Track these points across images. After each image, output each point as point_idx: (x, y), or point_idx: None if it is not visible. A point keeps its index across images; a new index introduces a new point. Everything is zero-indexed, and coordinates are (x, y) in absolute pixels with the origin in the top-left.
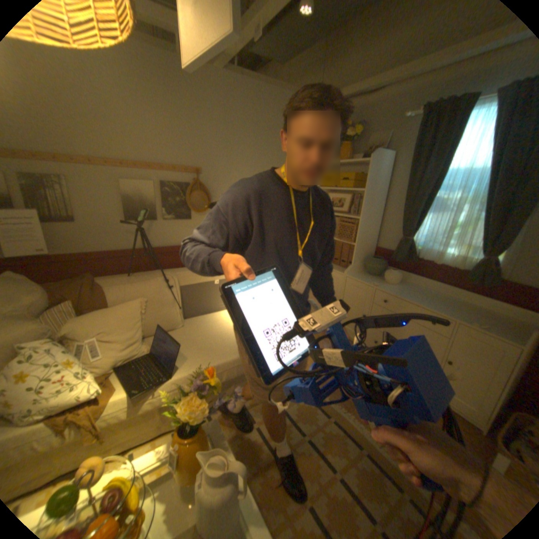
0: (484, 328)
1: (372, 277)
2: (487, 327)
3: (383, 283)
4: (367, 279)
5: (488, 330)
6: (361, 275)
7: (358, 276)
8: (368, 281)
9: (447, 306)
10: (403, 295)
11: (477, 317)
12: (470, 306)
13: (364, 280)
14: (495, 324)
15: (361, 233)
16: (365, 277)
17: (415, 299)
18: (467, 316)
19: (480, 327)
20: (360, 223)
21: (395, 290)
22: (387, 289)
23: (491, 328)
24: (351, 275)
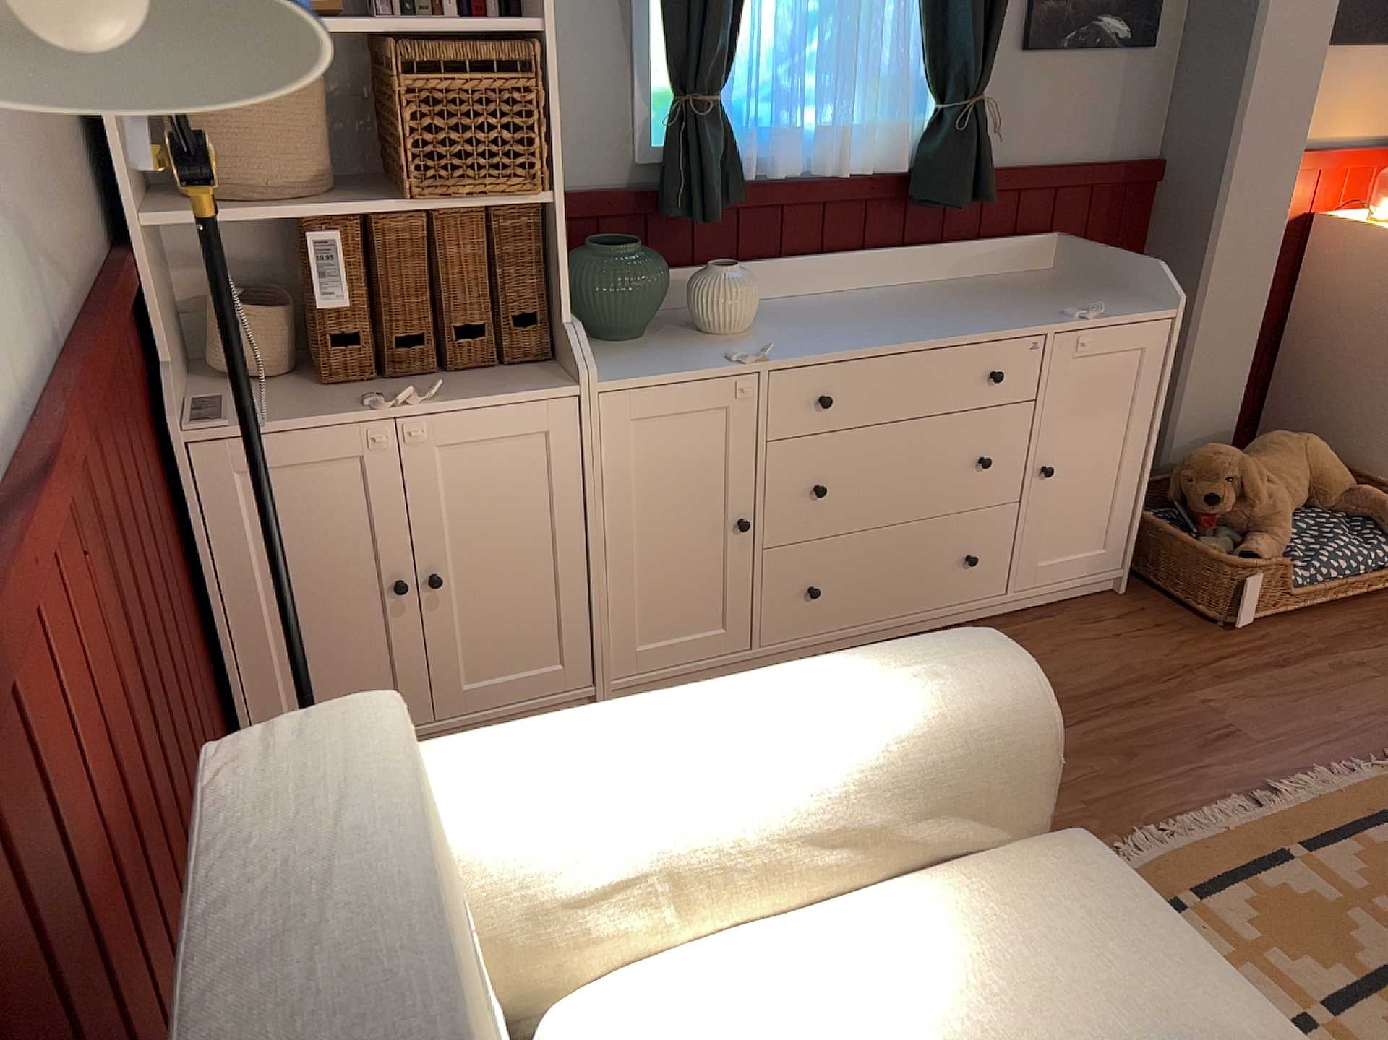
0: (1104, 310)
1: (650, 344)
2: (1102, 306)
3: (726, 341)
4: (668, 357)
5: (1099, 313)
6: (612, 357)
7: (621, 364)
8: (702, 361)
9: (948, 312)
10: (856, 339)
11: (1019, 302)
12: (932, 288)
13: (678, 365)
14: (1053, 298)
15: (552, 122)
16: (636, 354)
17: (897, 334)
18: (1016, 310)
19: (1089, 315)
20: (550, 60)
21: (802, 340)
22: (792, 349)
23: (1084, 308)
24: (604, 375)
